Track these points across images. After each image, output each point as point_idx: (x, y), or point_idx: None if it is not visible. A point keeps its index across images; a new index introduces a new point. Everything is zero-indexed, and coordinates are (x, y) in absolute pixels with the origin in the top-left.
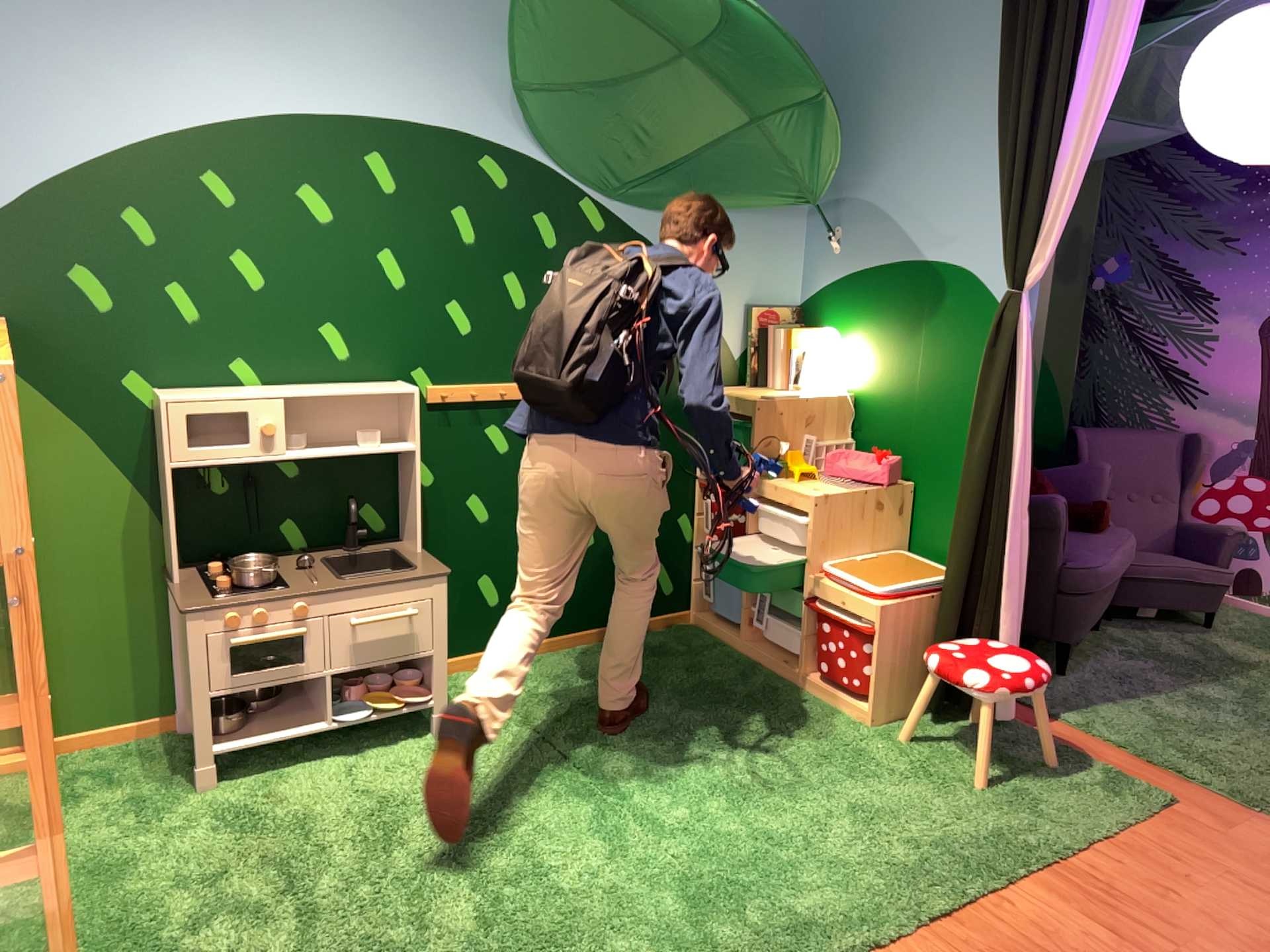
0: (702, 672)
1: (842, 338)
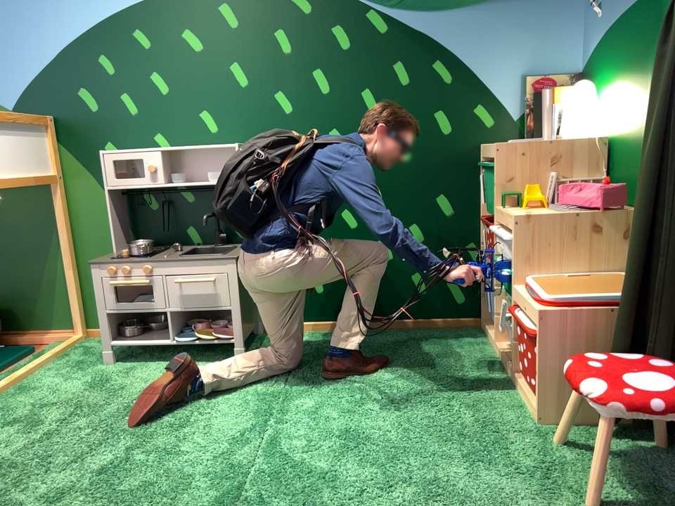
0: (446, 361)
1: (605, 86)
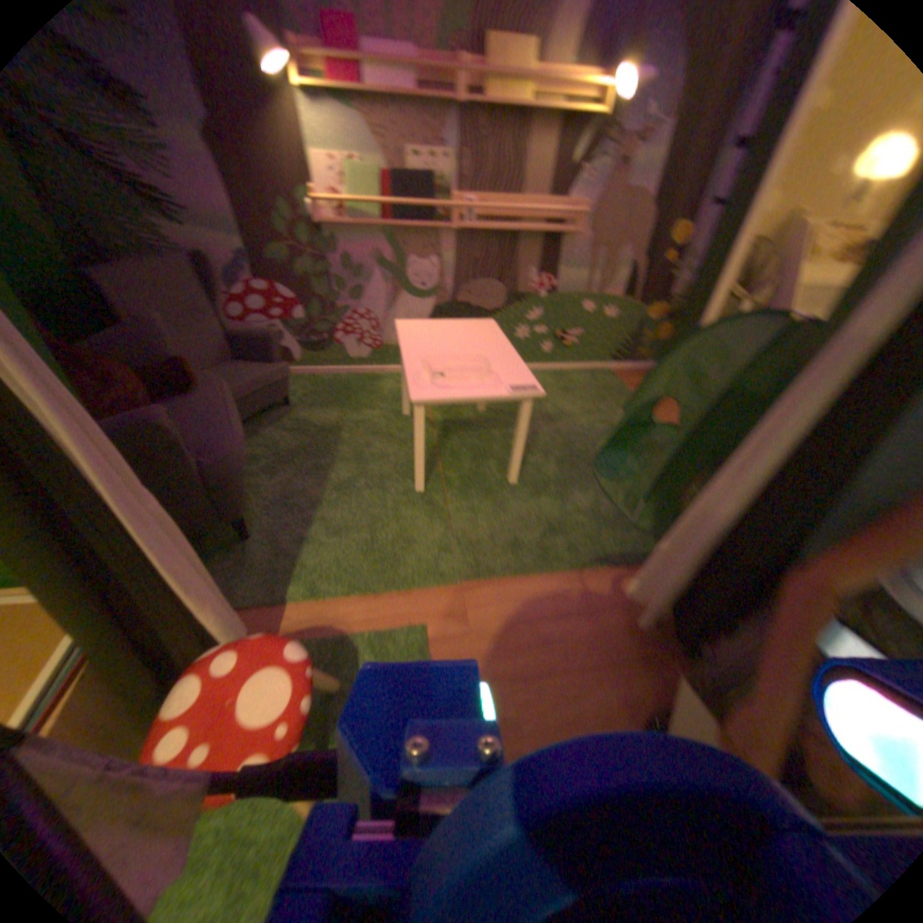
0: None
1: None
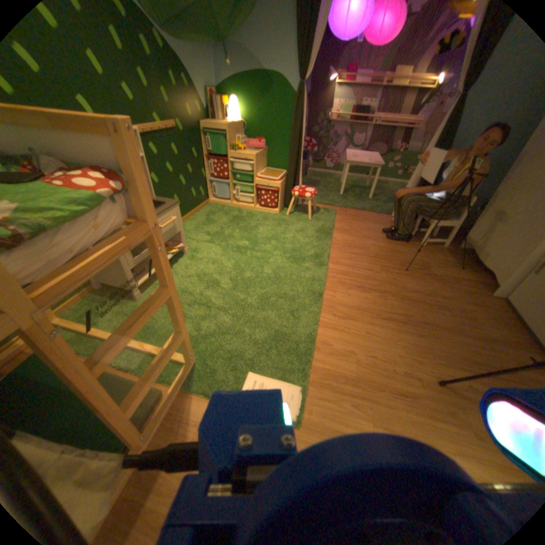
0: (228, 214)
1: (235, 98)
